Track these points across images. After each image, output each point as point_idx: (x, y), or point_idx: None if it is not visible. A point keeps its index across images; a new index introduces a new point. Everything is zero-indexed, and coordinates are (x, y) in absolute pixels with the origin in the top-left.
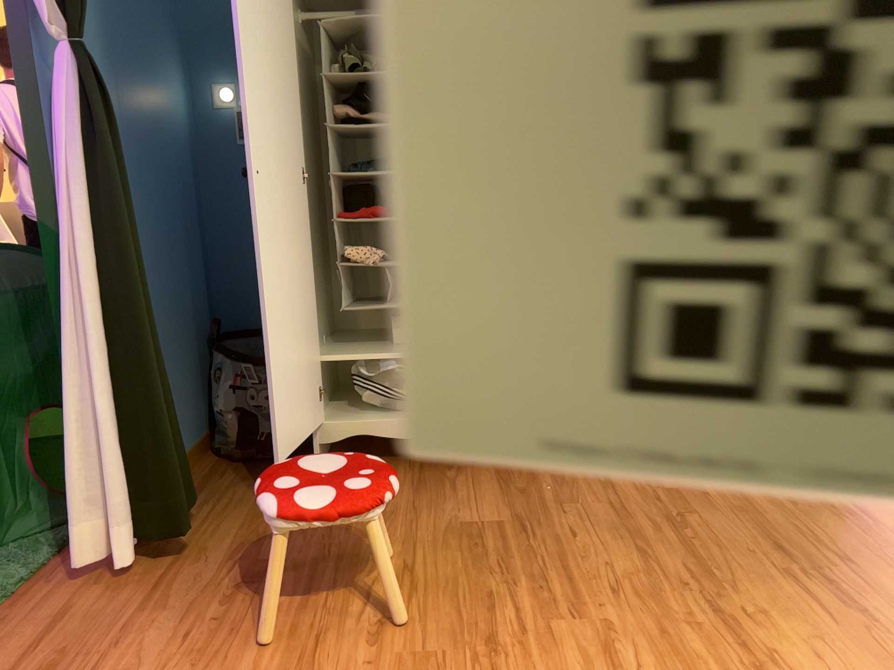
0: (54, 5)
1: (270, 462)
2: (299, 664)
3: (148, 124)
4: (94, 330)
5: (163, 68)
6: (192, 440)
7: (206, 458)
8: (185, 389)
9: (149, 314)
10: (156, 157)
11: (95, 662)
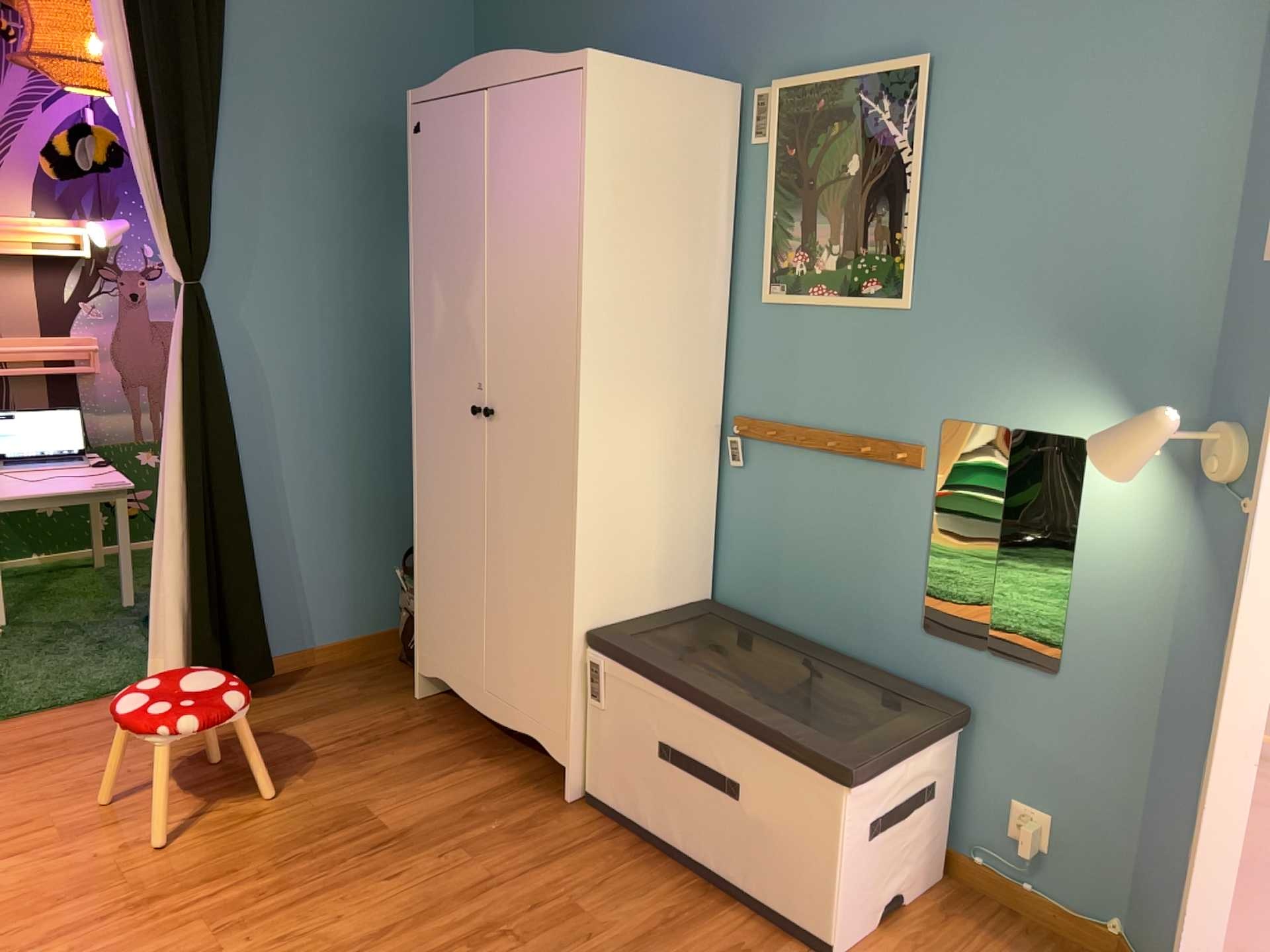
0: (173, 253)
1: (404, 677)
2: (81, 837)
3: (359, 322)
4: (180, 512)
5: (406, 263)
6: (376, 629)
7: (381, 651)
8: (374, 578)
9: (232, 508)
10: (369, 352)
11: (48, 764)
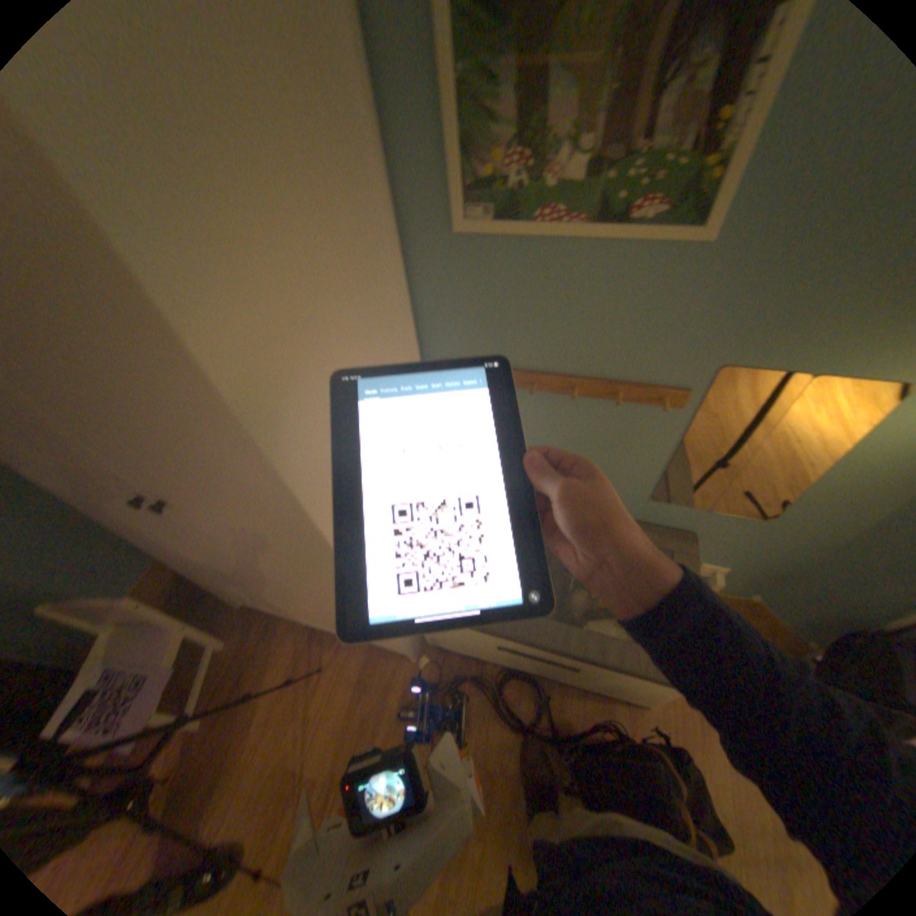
0: None
1: None
2: None
3: None
4: None
5: None
6: None
7: None
8: None
9: None
10: None
11: None
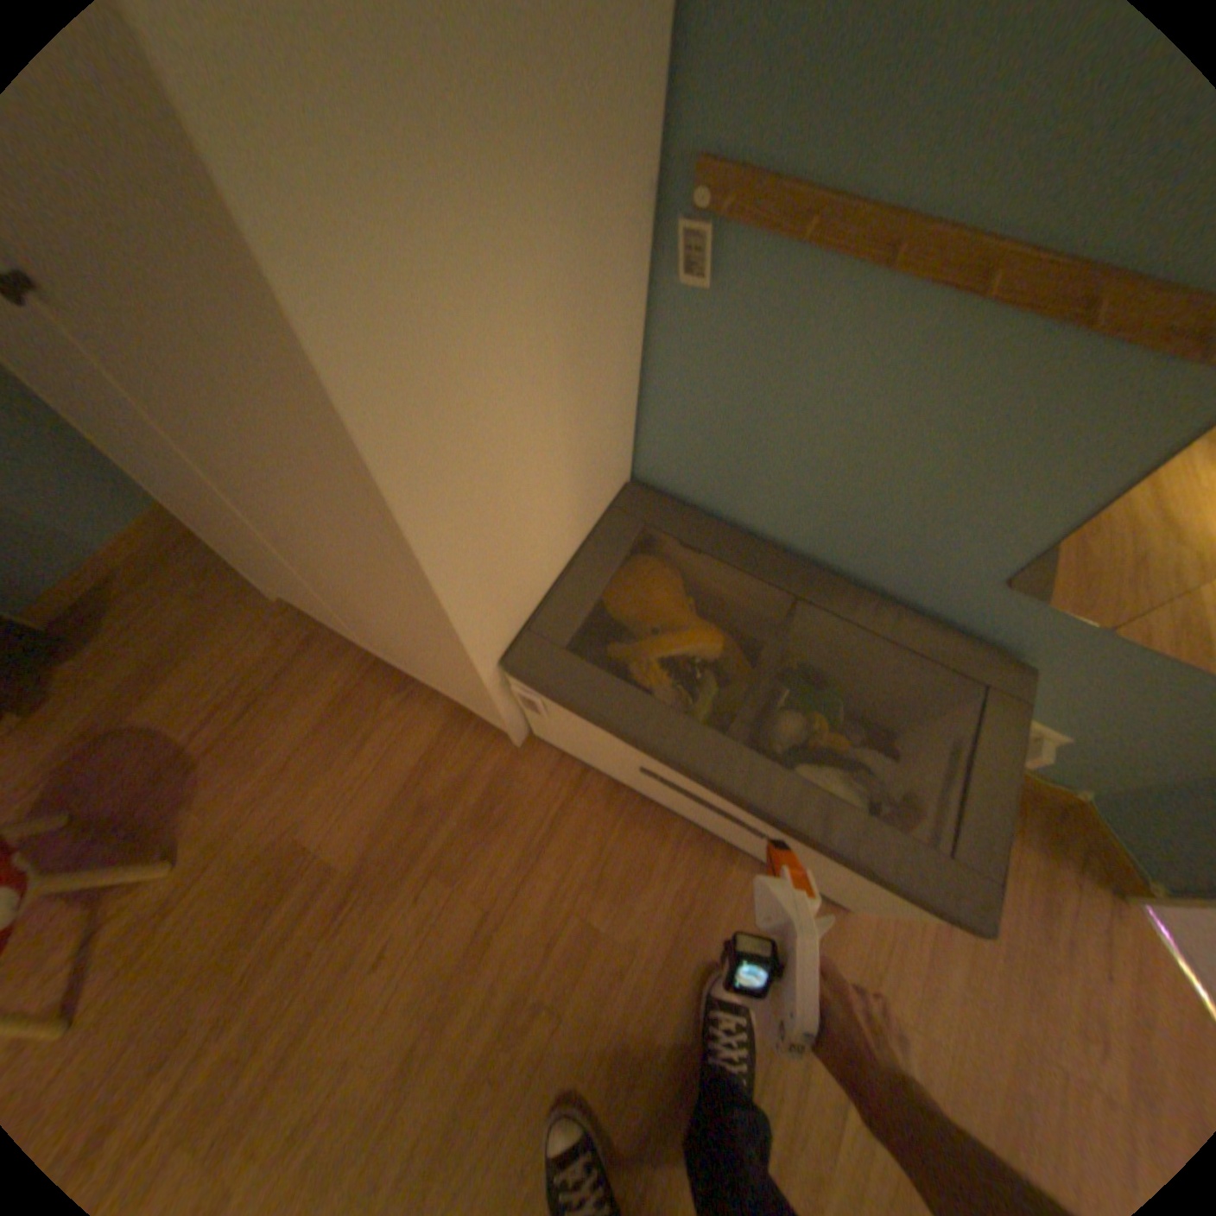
0: None
1: None
2: None
3: None
4: None
5: None
6: None
7: None
8: None
9: None
10: None
11: None
